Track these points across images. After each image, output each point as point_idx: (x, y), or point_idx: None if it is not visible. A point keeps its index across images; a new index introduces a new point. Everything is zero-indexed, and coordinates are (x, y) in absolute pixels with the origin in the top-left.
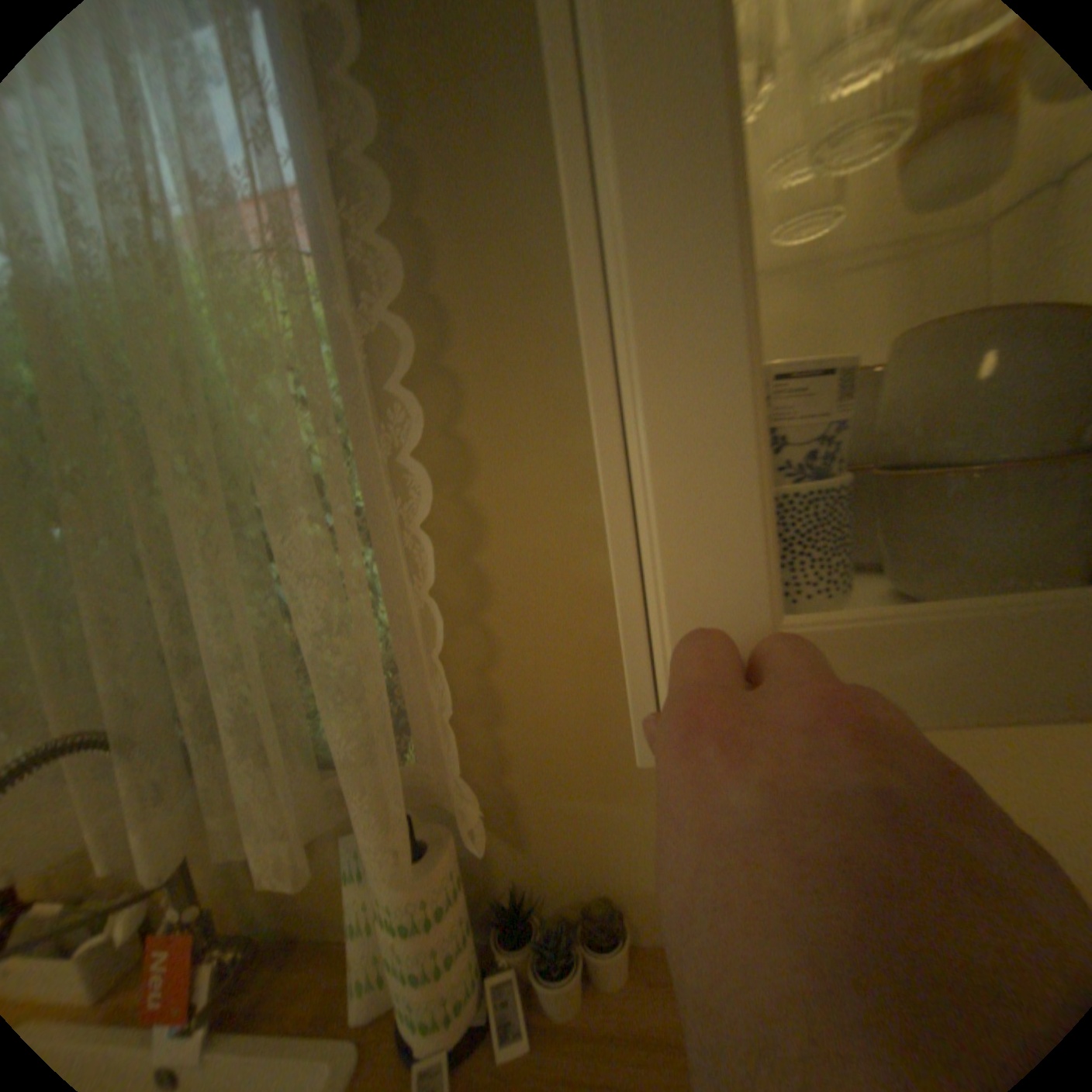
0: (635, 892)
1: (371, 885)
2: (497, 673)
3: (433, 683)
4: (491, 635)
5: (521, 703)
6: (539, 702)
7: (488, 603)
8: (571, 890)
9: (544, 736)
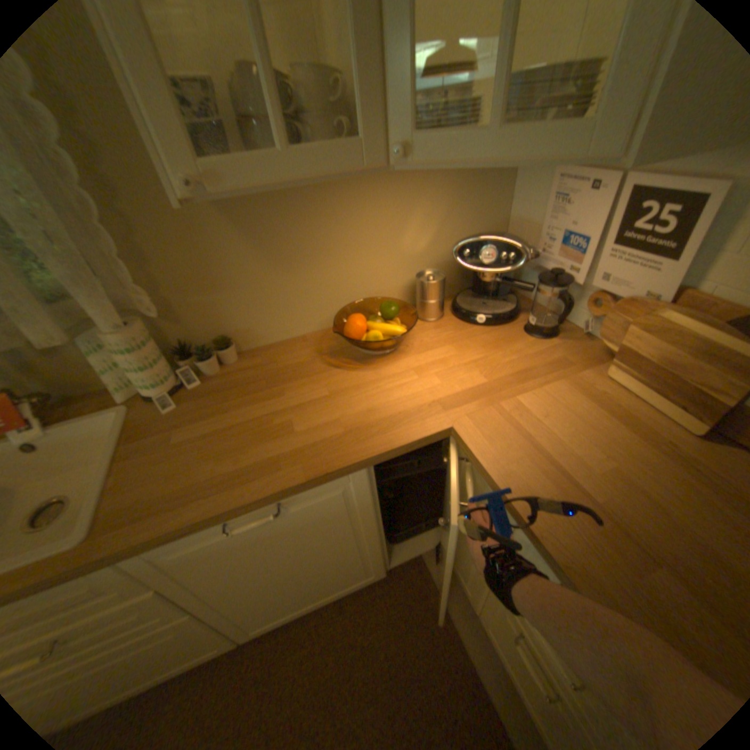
0: (234, 329)
1: (101, 338)
2: (134, 234)
3: (96, 241)
4: (122, 212)
5: (153, 249)
6: (163, 248)
7: (114, 192)
8: (206, 334)
9: (171, 265)
